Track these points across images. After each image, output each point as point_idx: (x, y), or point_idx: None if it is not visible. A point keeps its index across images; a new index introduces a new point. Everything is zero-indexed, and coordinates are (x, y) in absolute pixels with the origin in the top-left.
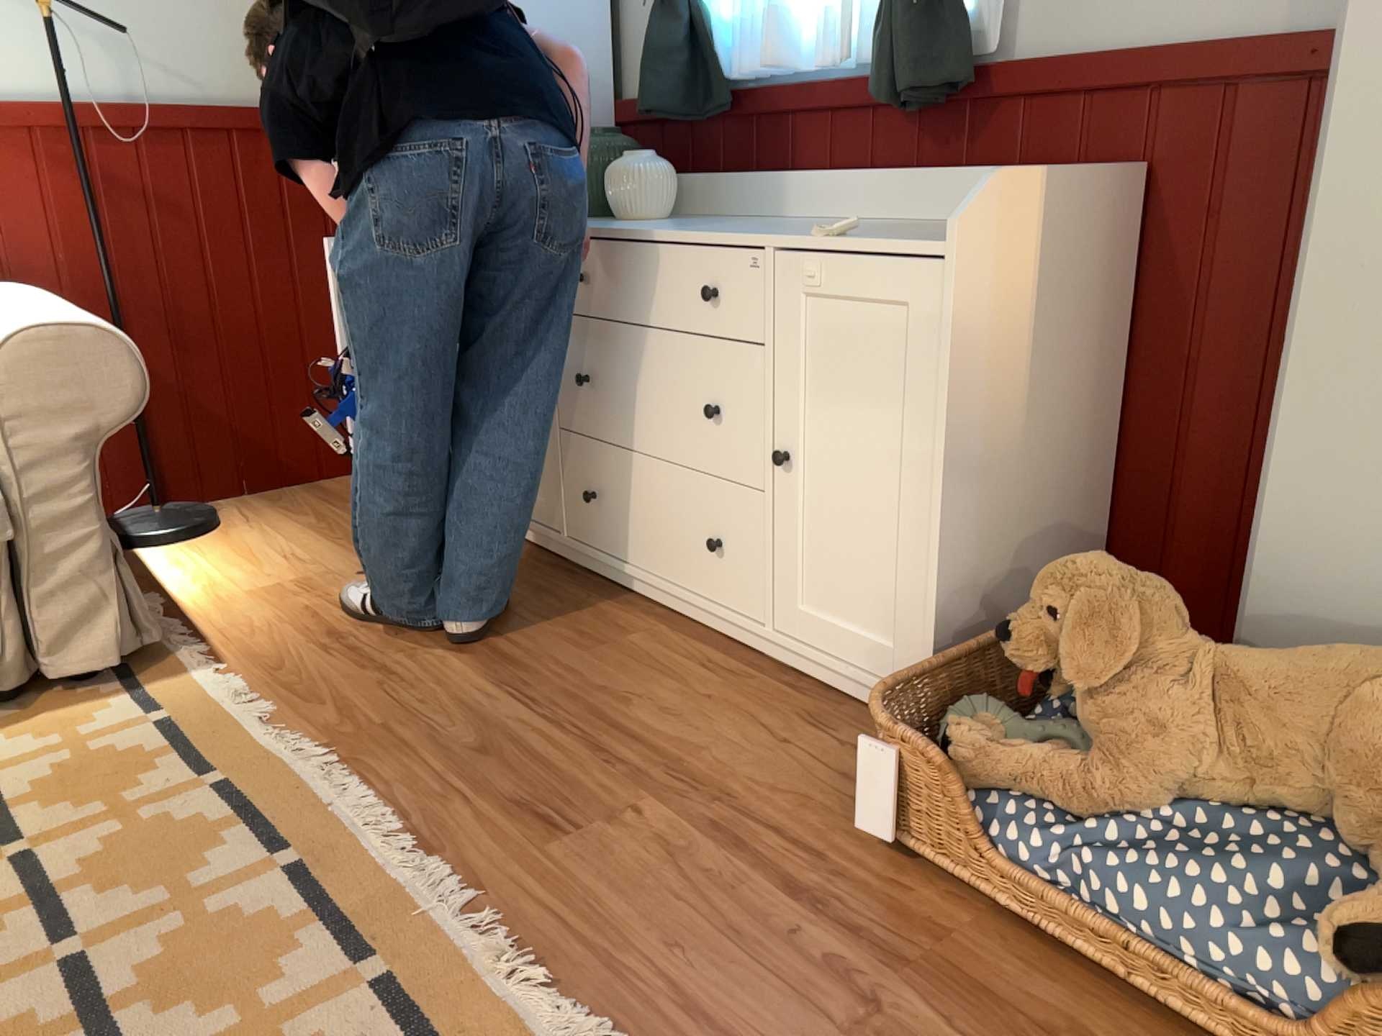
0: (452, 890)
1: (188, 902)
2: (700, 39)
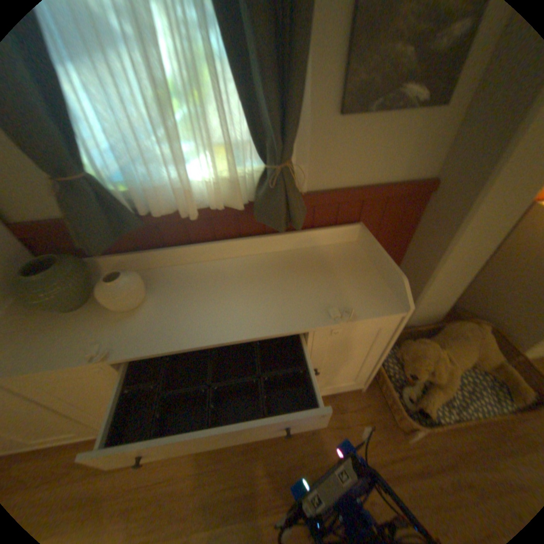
0: None
1: None
2: (98, 191)
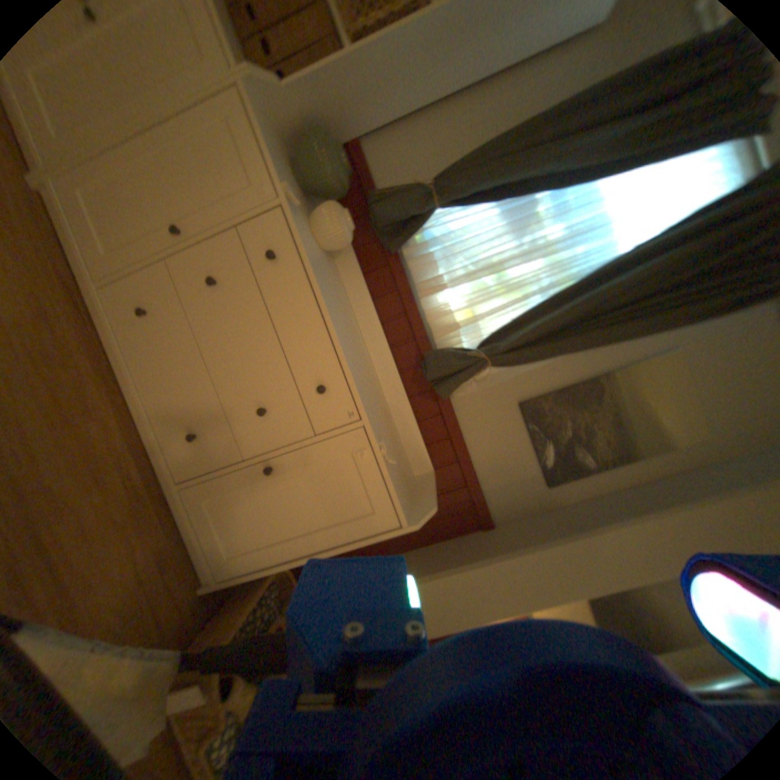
0: None
1: None
2: (415, 221)
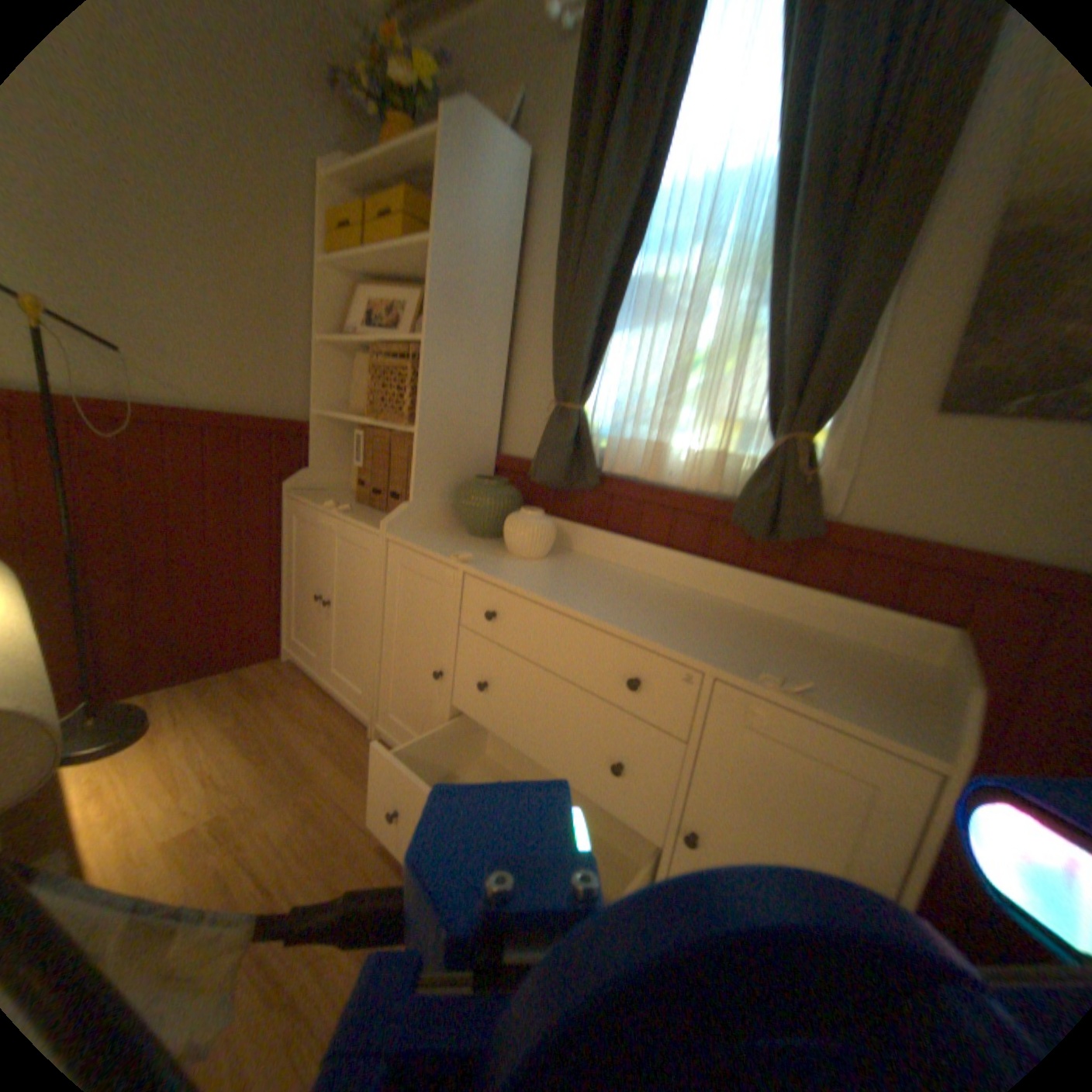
0: None
1: None
2: (583, 434)
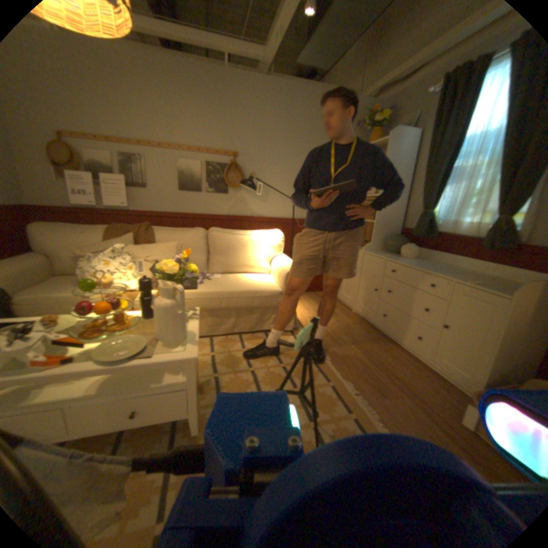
0: (365, 404)
1: (315, 388)
2: (432, 220)
